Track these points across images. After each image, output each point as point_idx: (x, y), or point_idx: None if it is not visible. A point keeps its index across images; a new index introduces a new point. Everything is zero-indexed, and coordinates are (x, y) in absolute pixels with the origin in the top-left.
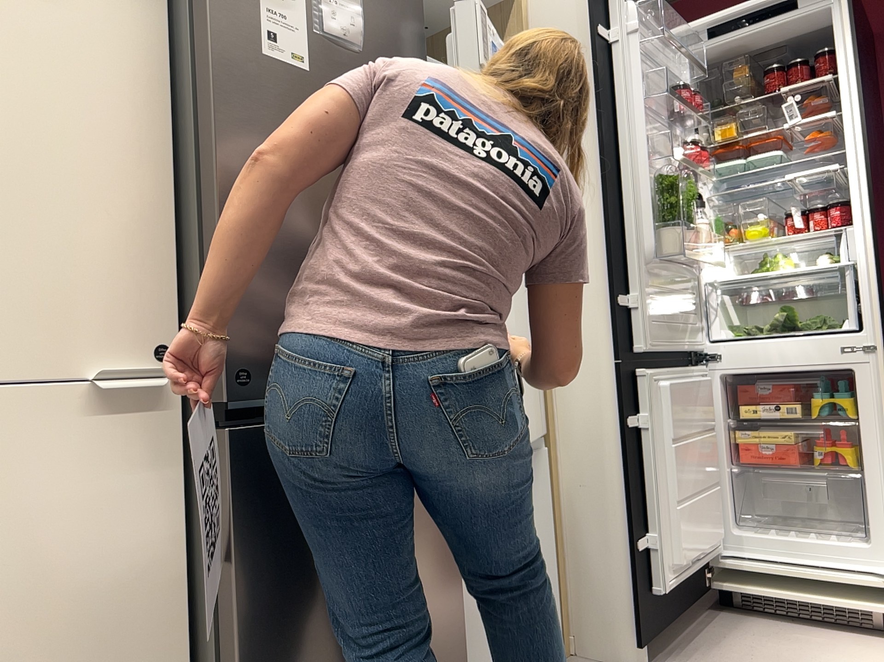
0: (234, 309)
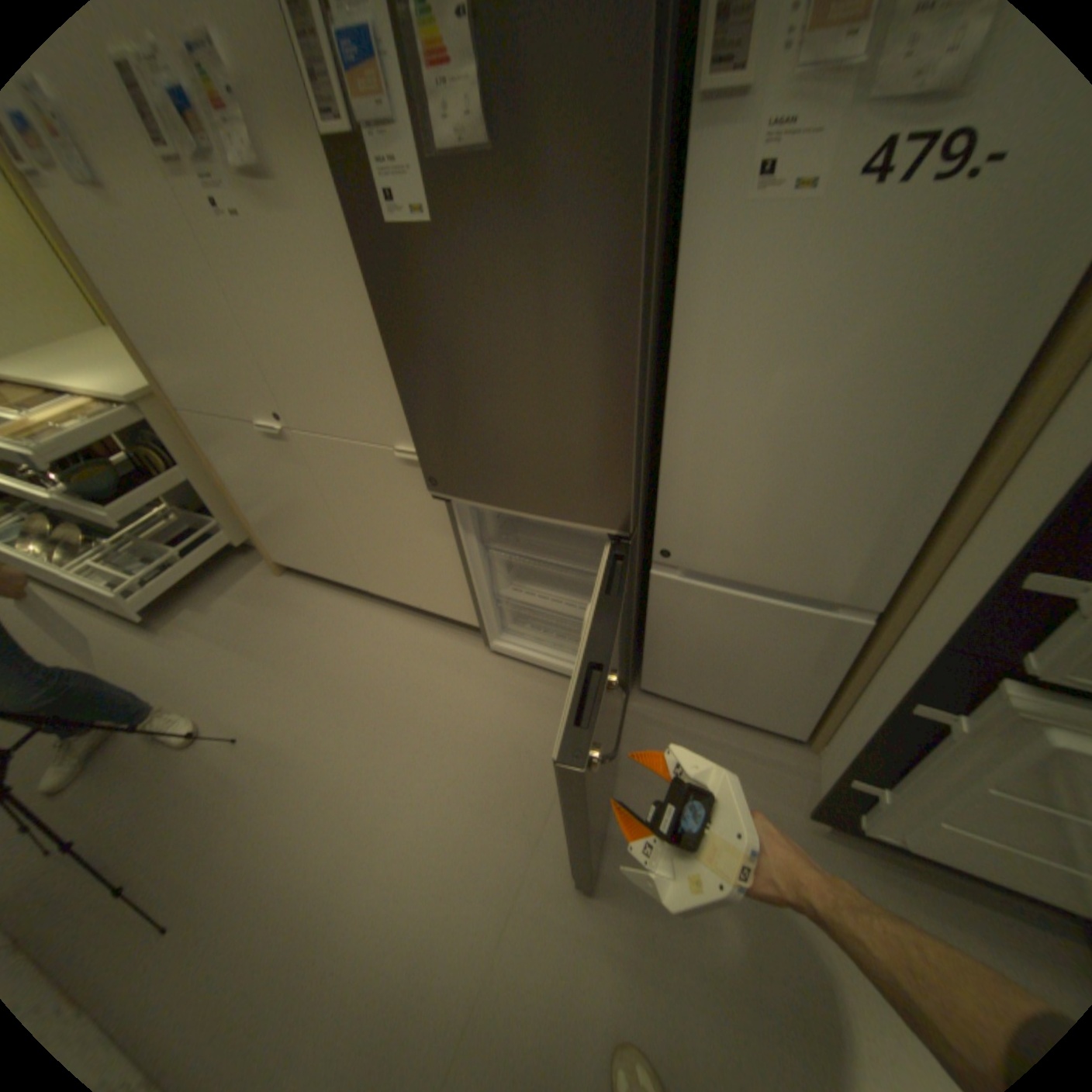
0: (421, 442)
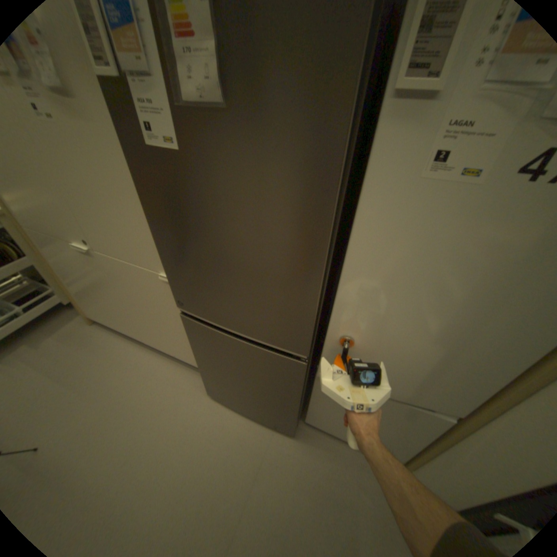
0: (173, 279)
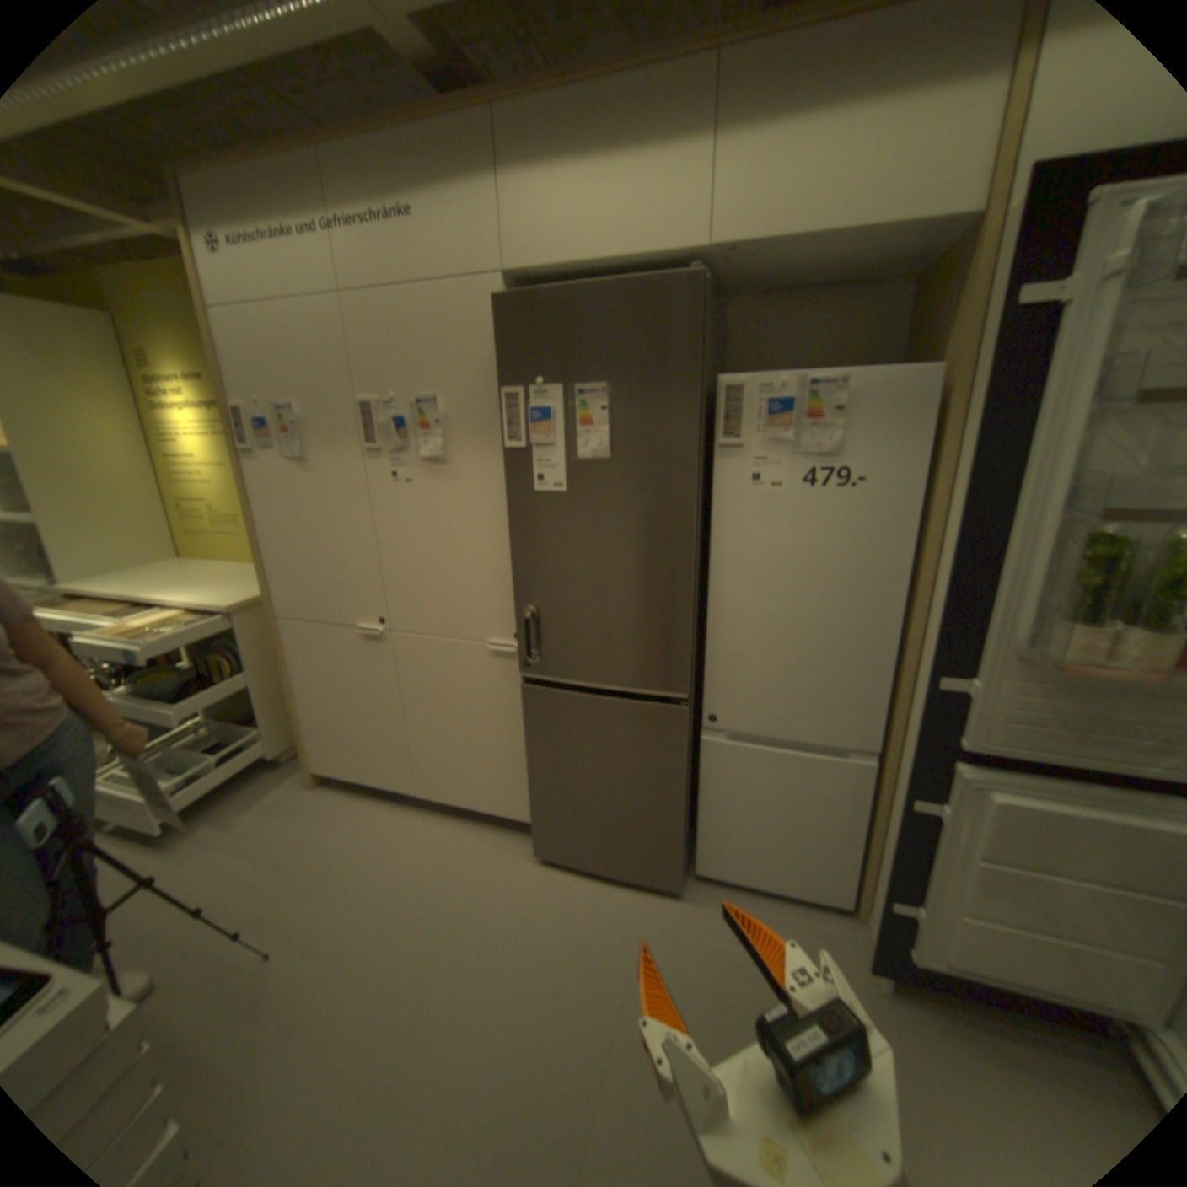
0: (525, 631)
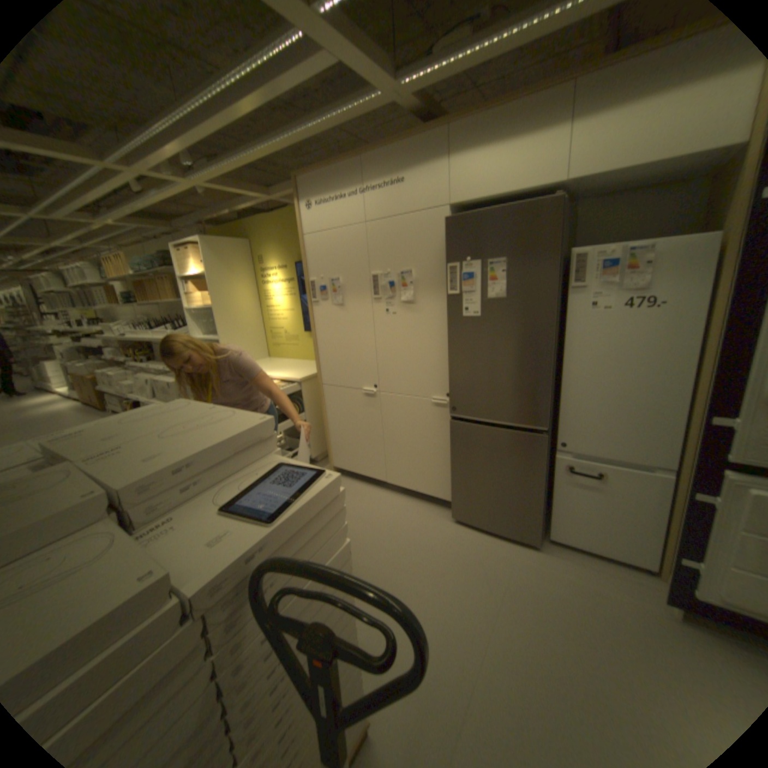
0: (453, 391)
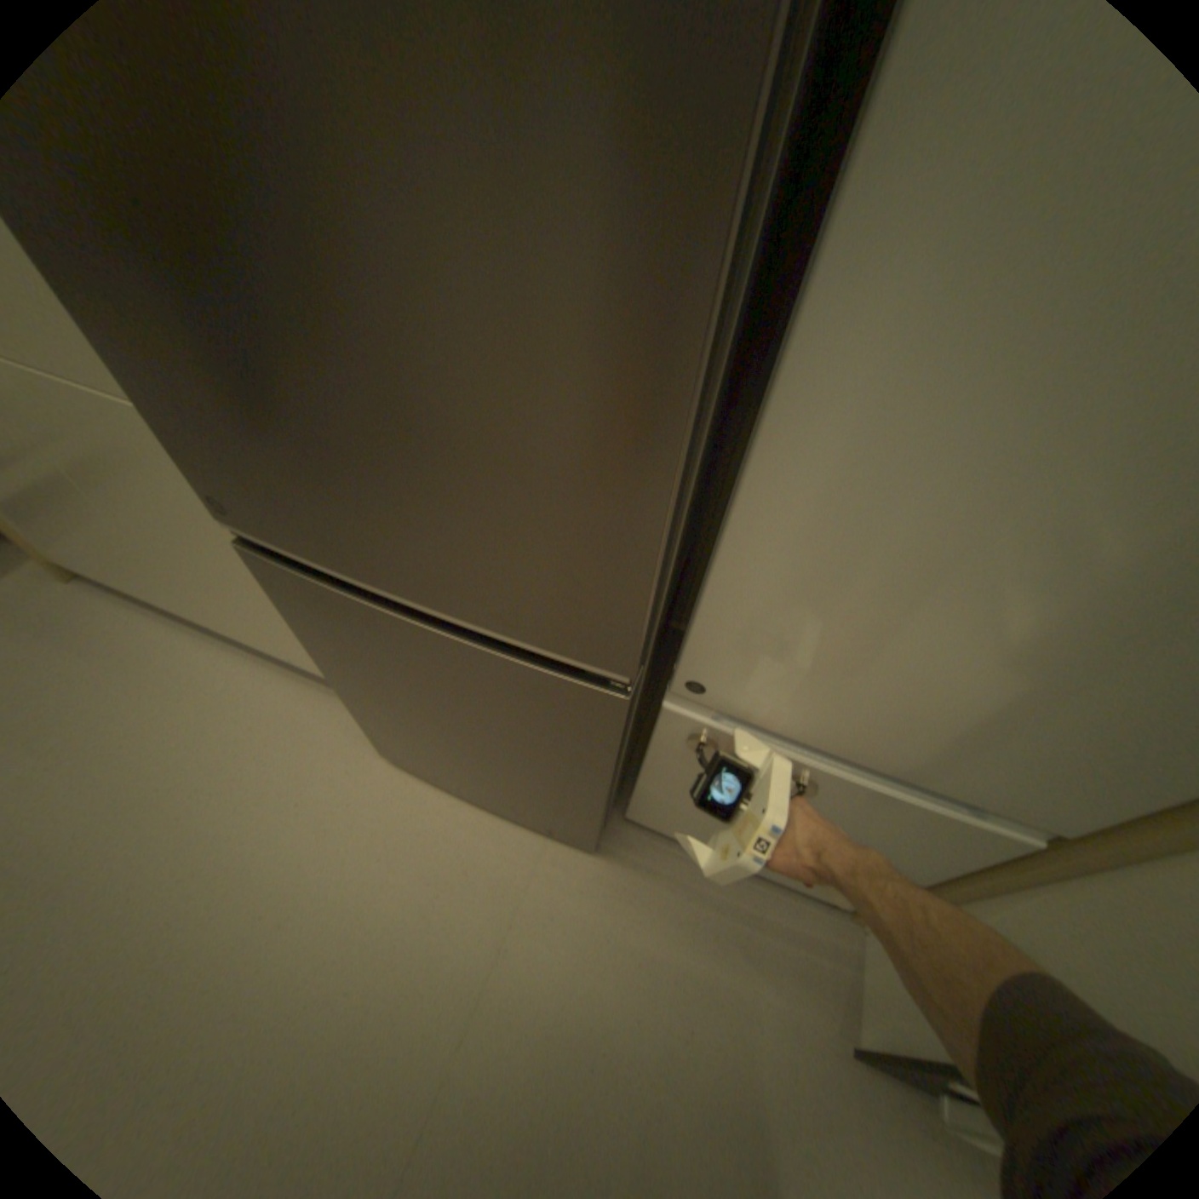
0: (157, 414)
